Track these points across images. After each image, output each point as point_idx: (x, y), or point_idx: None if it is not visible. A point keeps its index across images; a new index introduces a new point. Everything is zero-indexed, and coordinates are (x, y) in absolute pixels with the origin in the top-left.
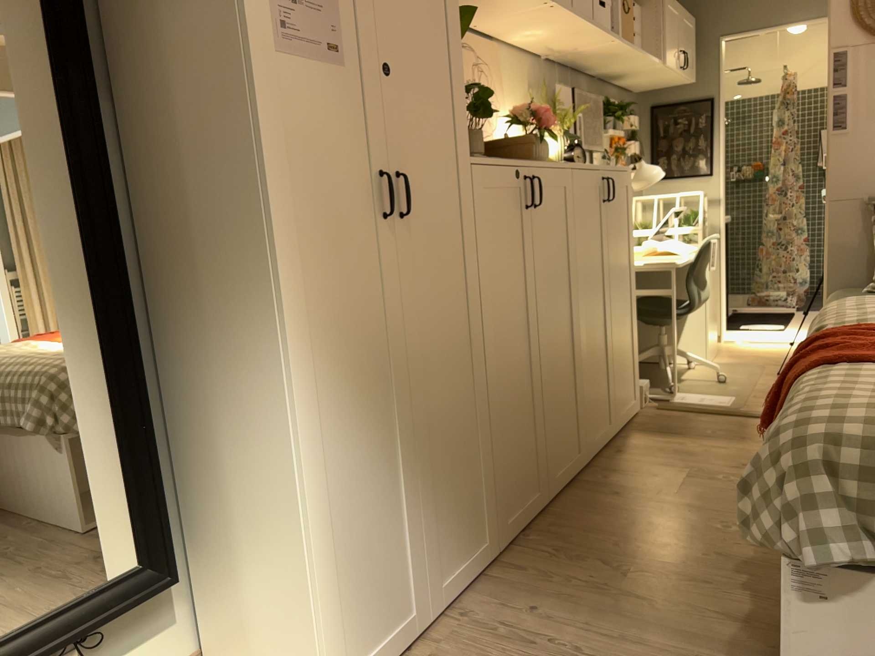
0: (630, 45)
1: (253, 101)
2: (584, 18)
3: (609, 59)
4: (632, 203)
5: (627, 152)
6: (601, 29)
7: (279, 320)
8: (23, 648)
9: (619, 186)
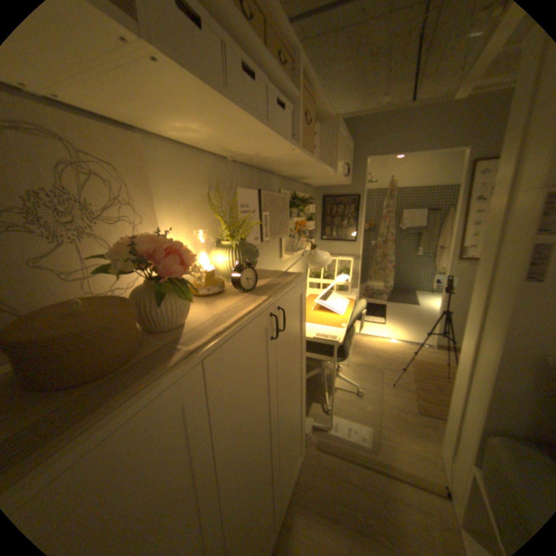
0: (310, 154)
1: None
2: (246, 106)
3: (293, 164)
4: (304, 304)
5: (306, 228)
6: (277, 131)
7: None
8: None
9: (291, 301)
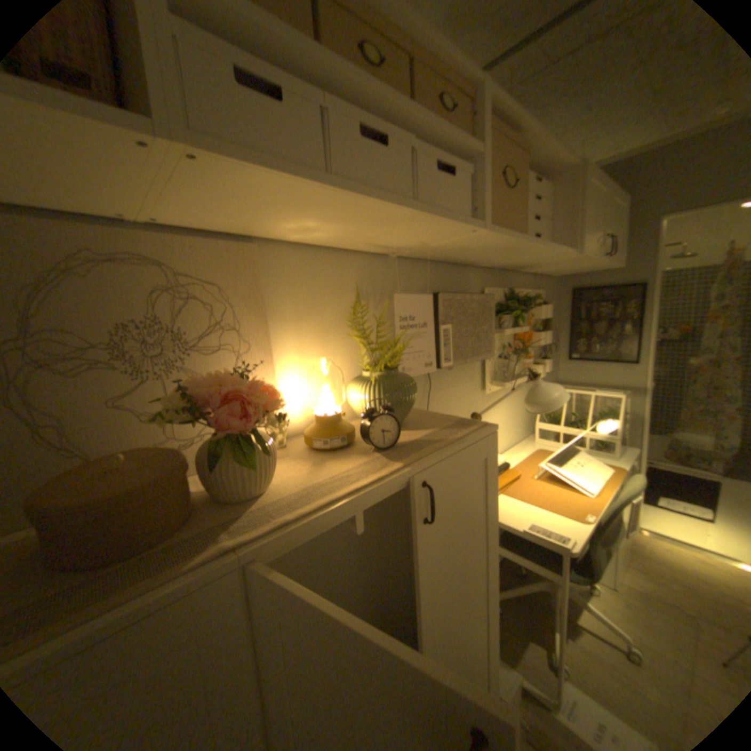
0: (513, 232)
1: None
2: (356, 185)
3: (493, 250)
4: (495, 477)
5: (534, 343)
6: (429, 209)
7: None
8: None
9: (461, 471)
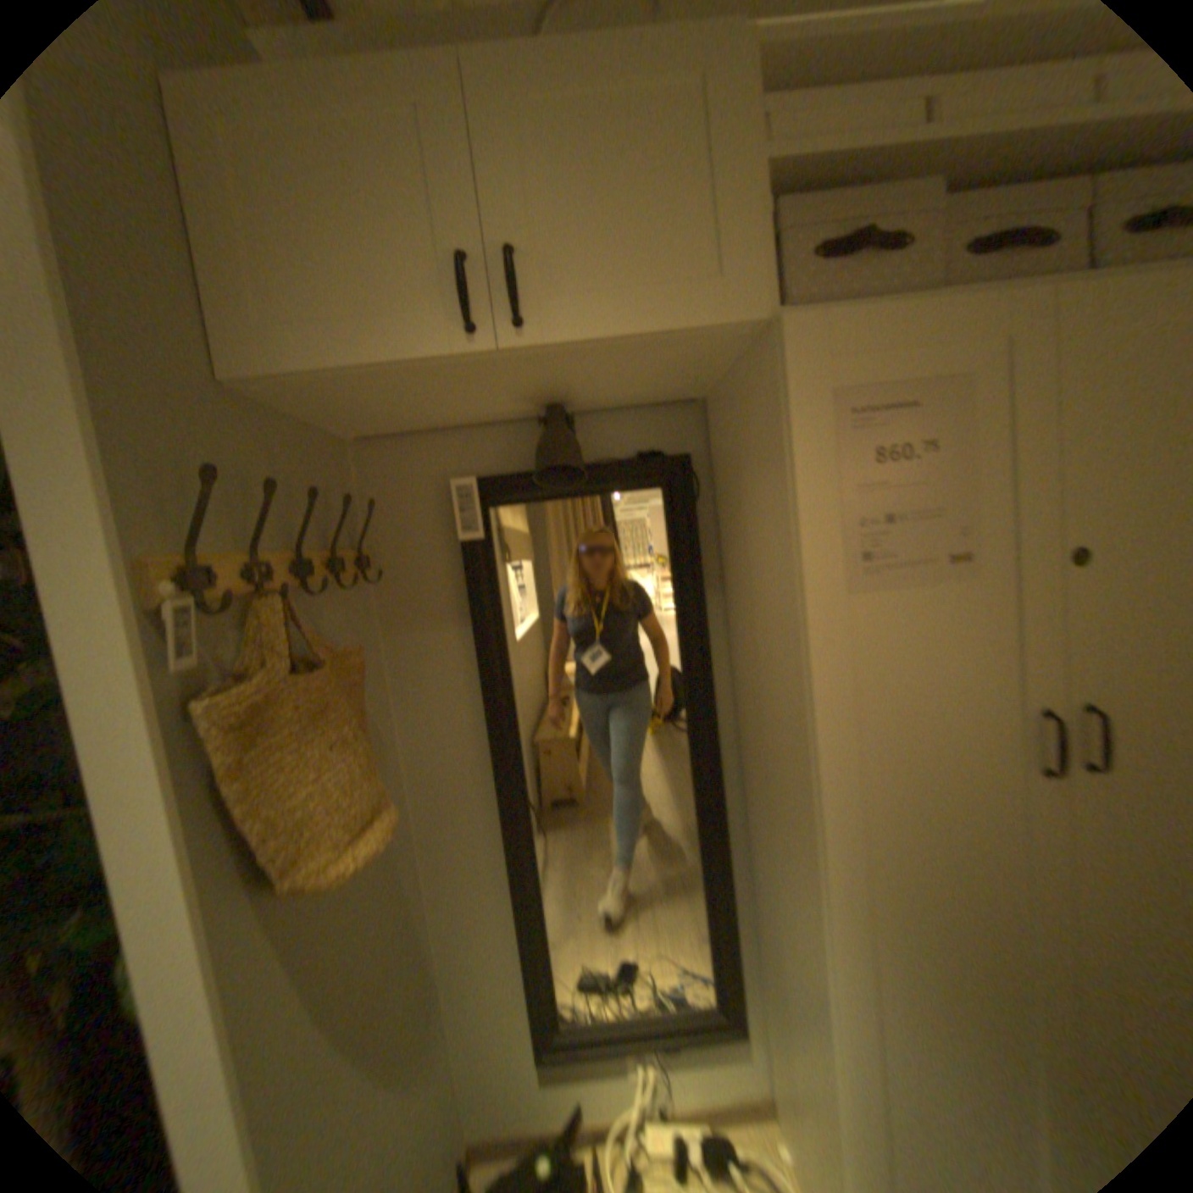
0: None
1: (816, 669)
2: None
3: None
4: None
5: None
6: None
7: (835, 915)
8: (624, 1039)
9: None
